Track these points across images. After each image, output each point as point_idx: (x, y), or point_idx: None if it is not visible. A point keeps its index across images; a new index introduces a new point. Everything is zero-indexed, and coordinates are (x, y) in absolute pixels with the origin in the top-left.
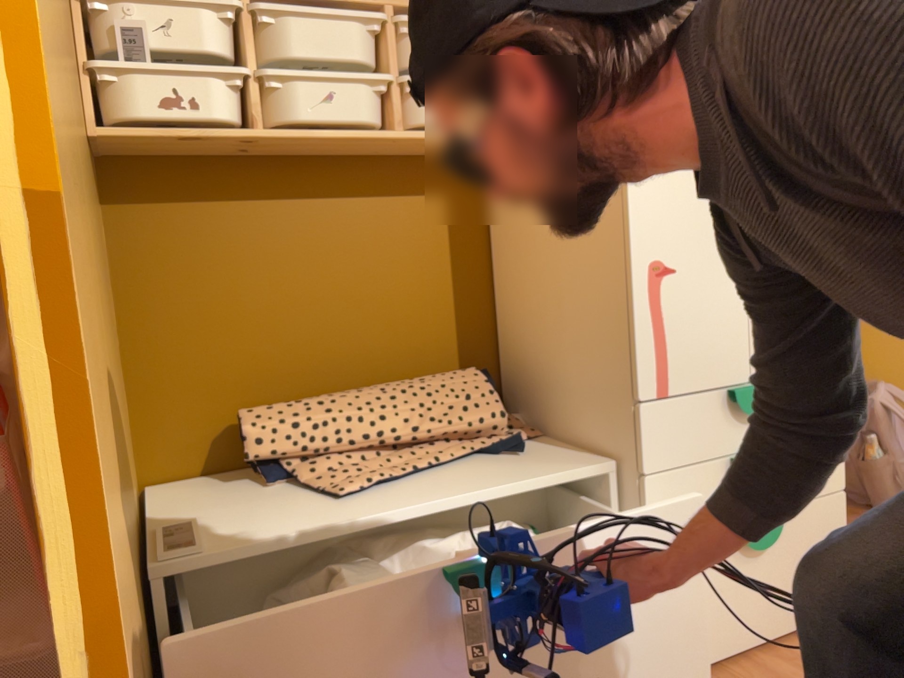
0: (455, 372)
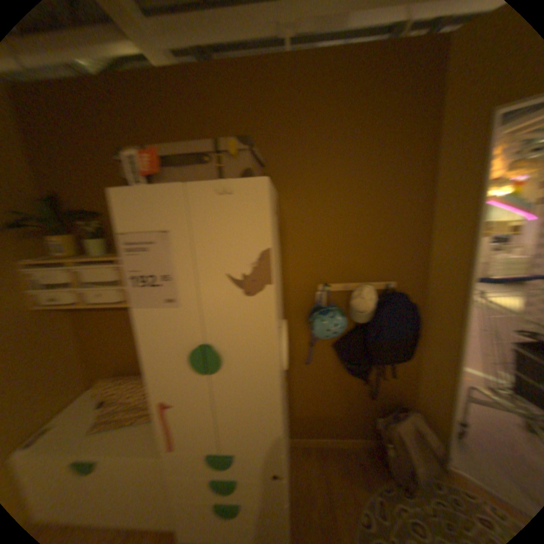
0: None
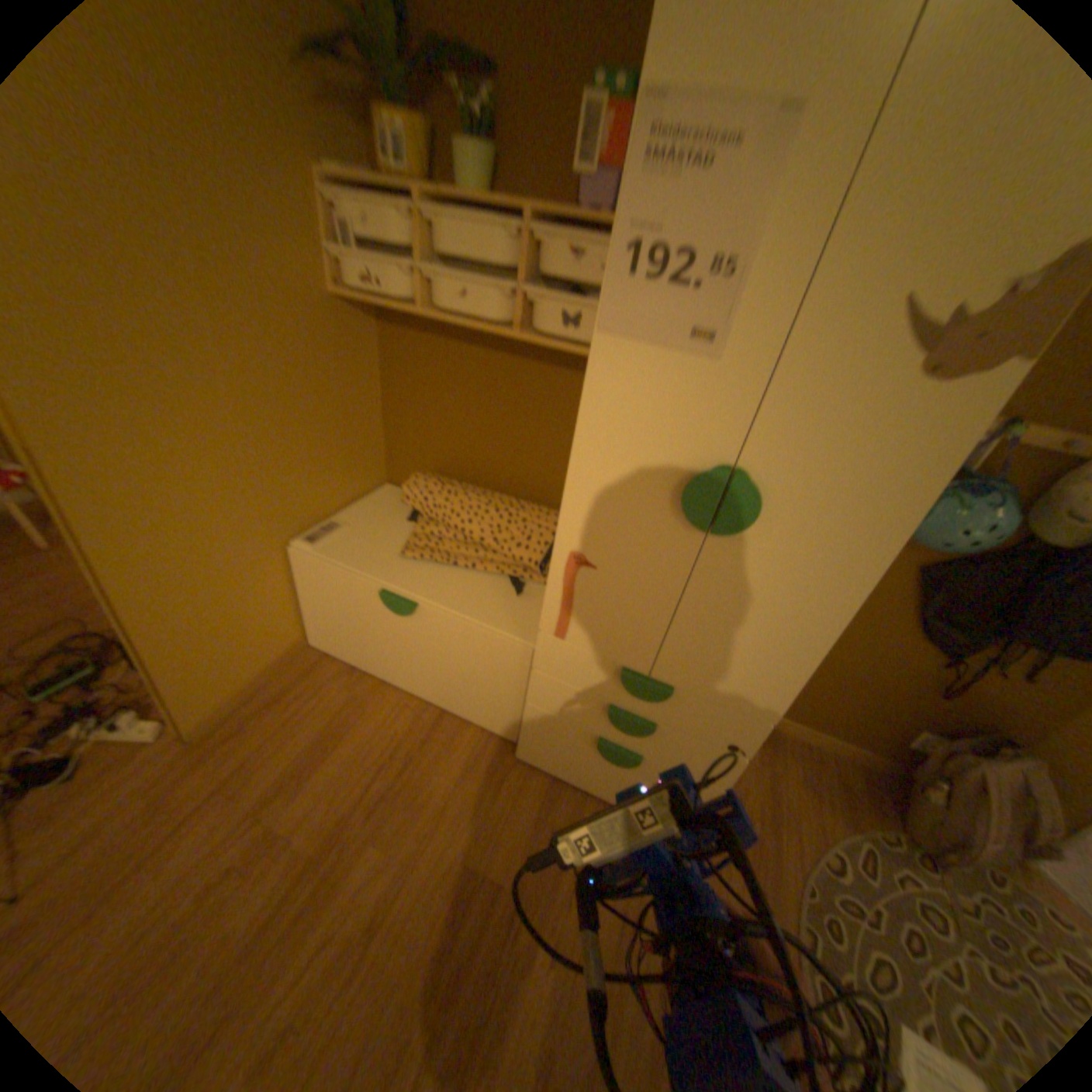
0: (549, 512)
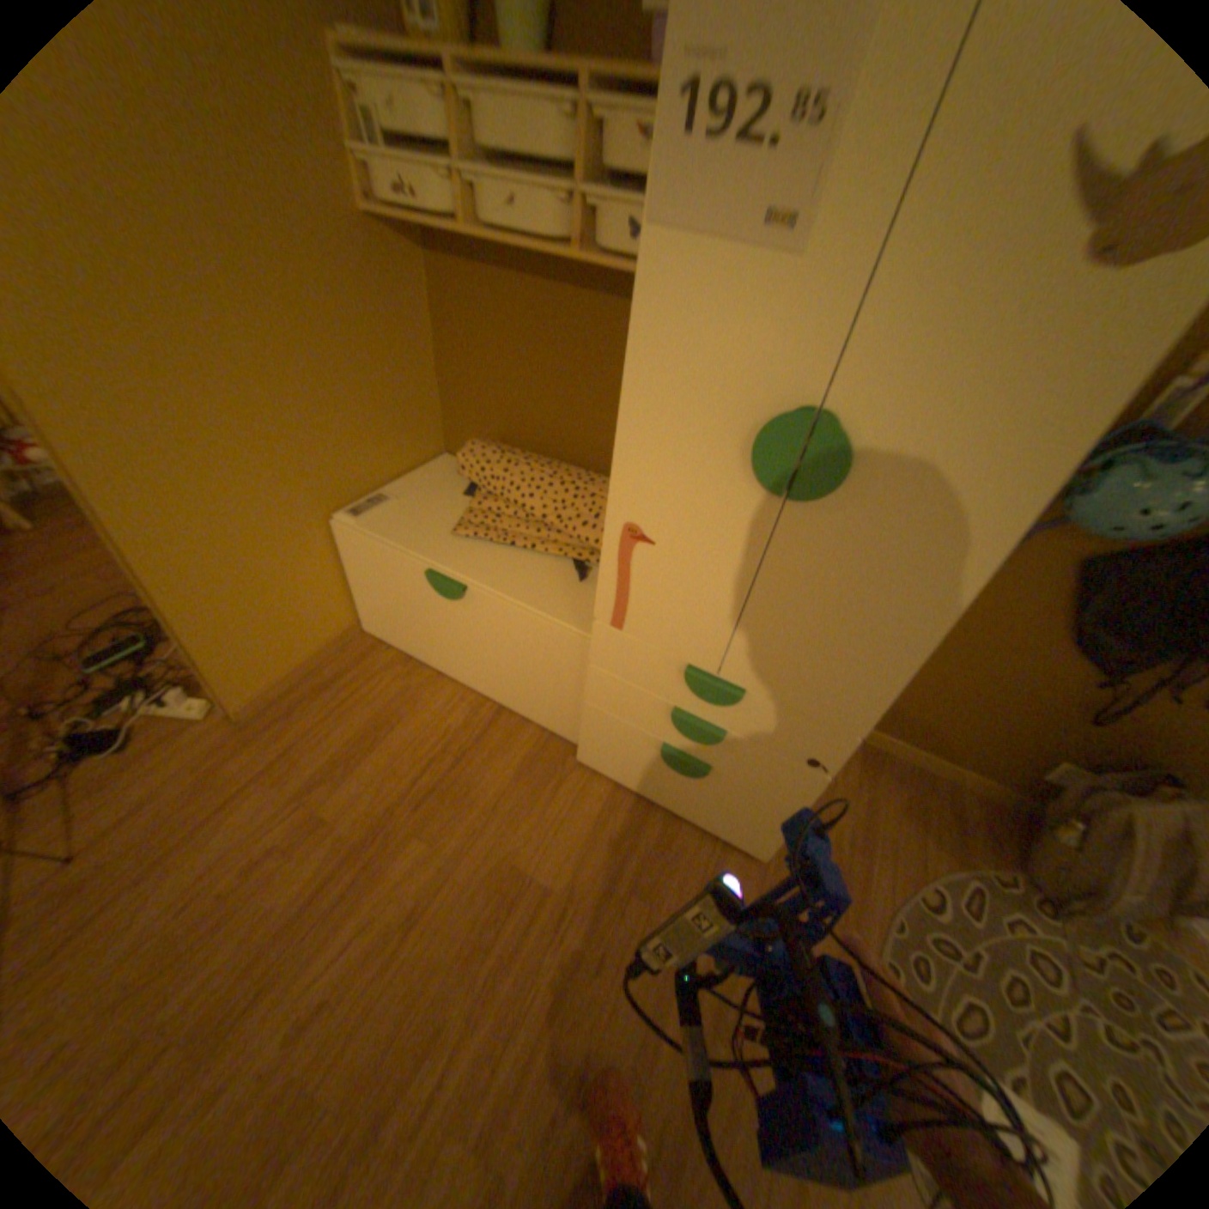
0: None
